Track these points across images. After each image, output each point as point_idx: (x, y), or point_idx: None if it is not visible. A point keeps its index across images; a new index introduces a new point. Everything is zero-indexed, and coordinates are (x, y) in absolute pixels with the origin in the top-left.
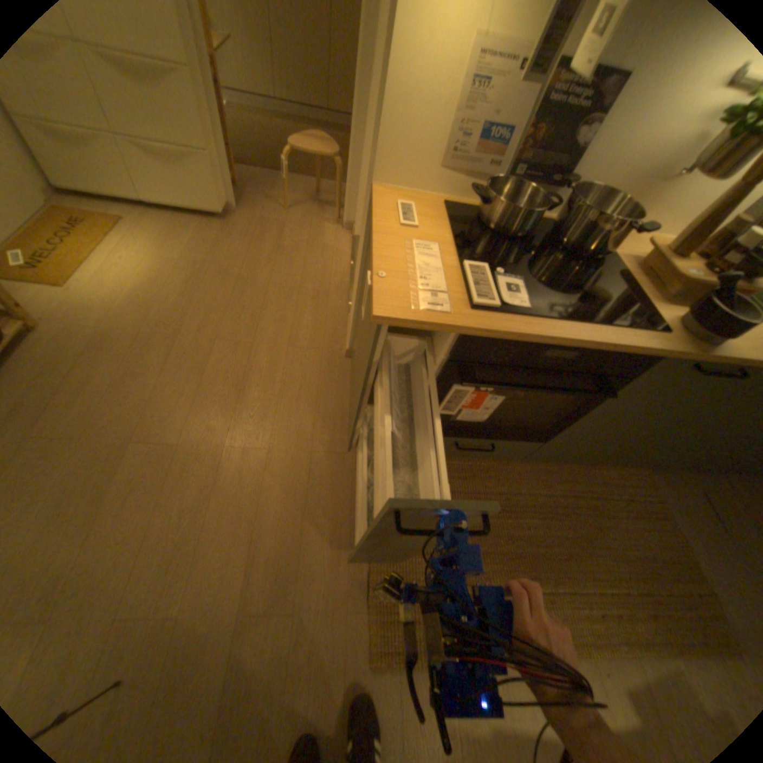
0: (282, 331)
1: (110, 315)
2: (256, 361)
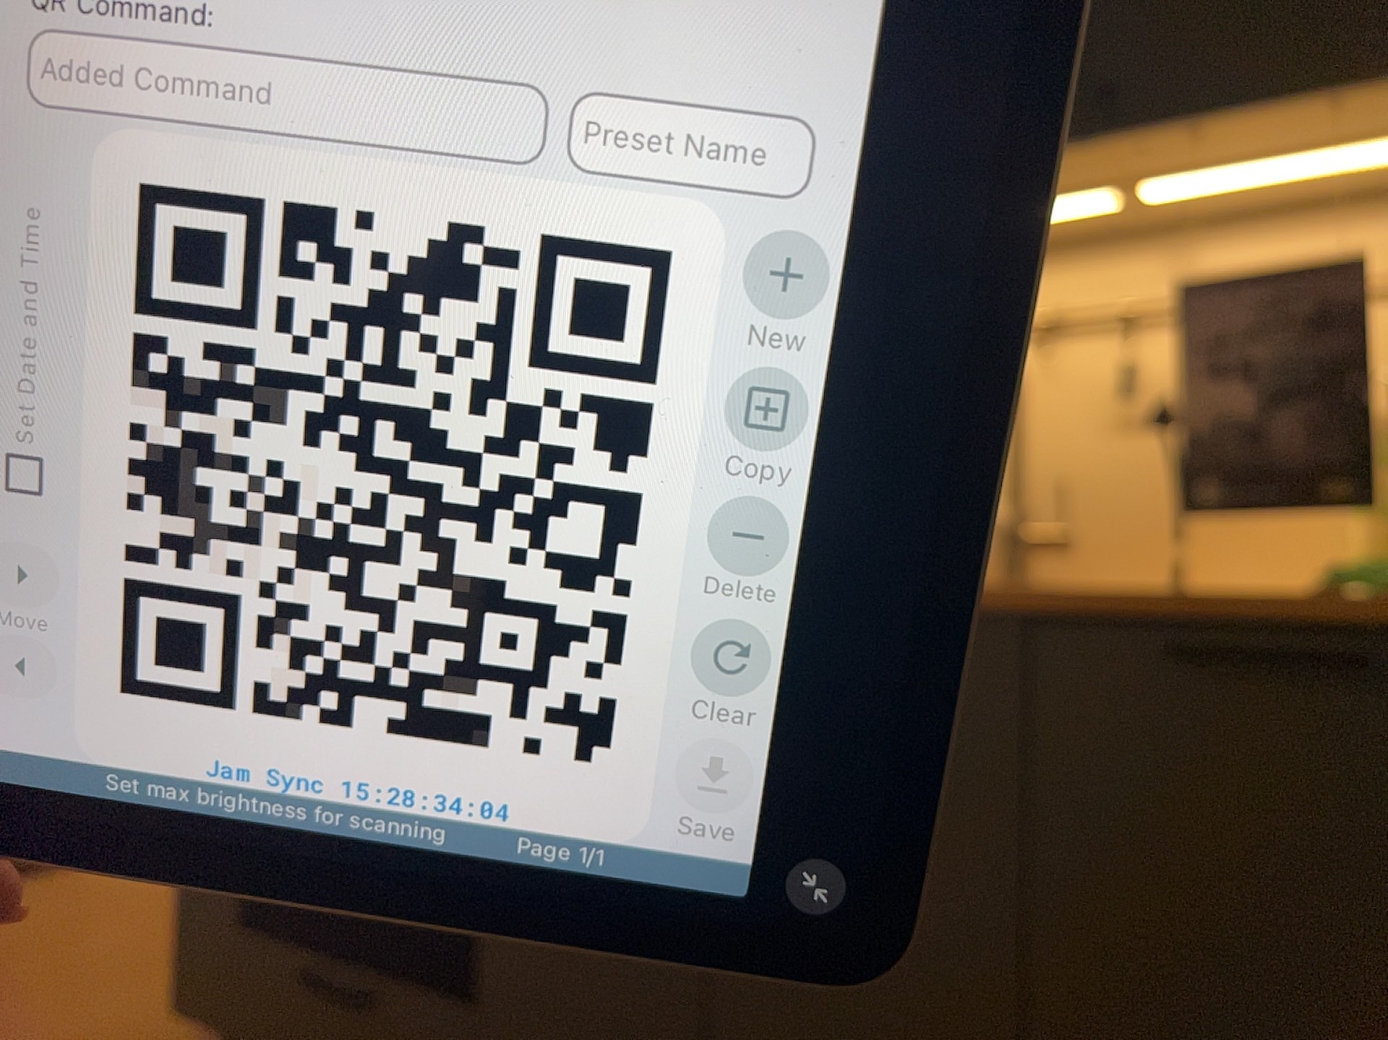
0: None
1: None
2: None
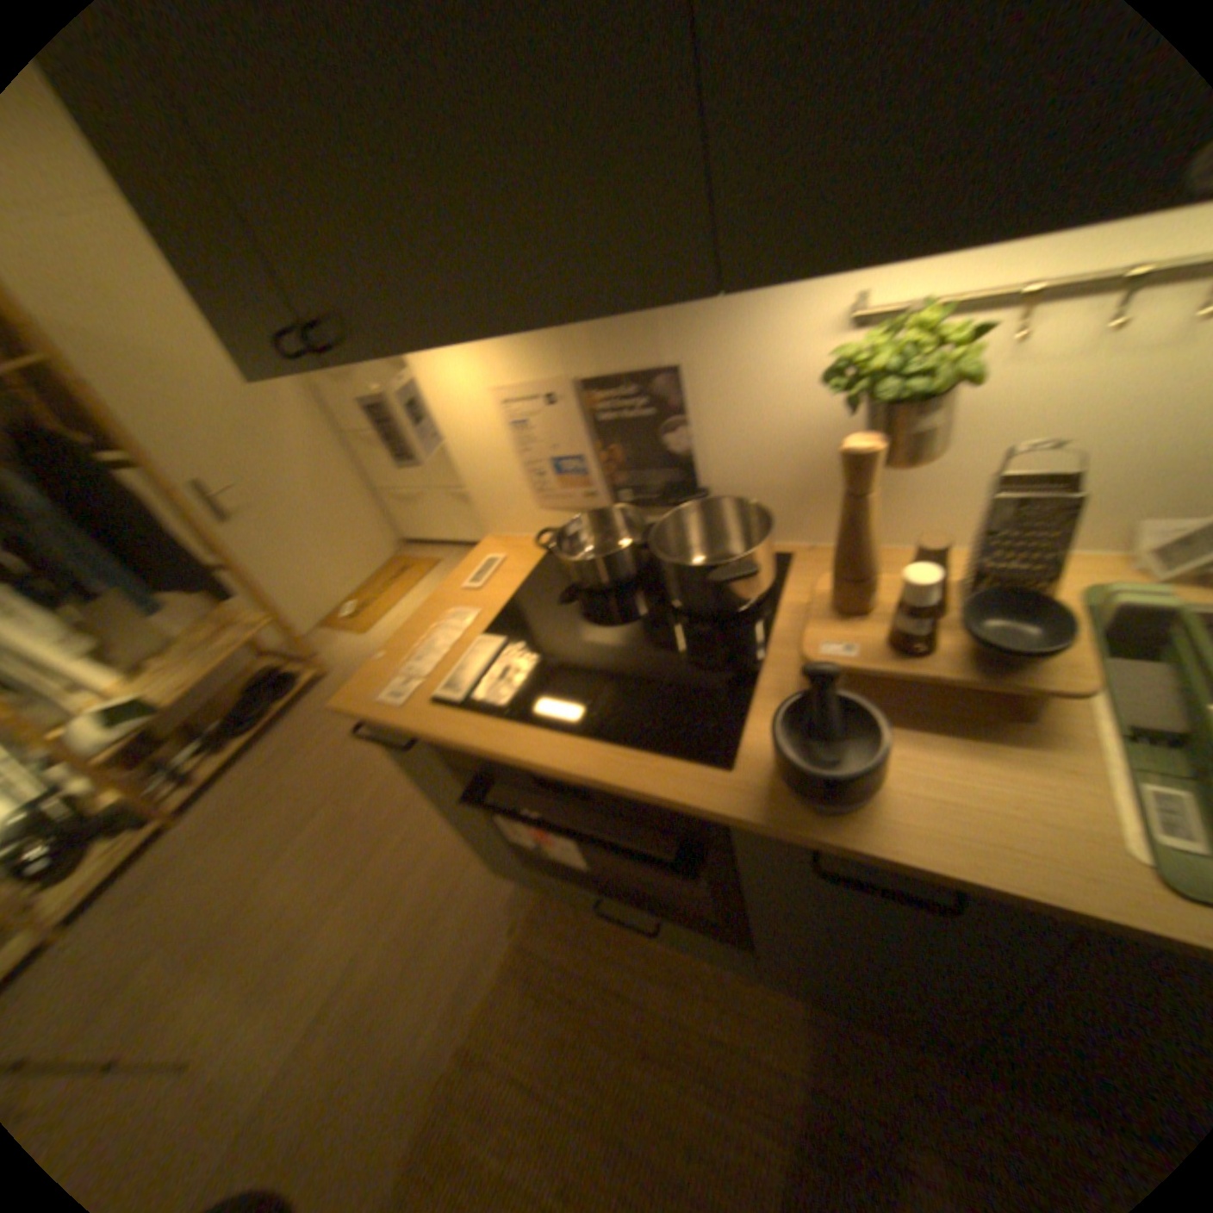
0: None
1: None
2: None
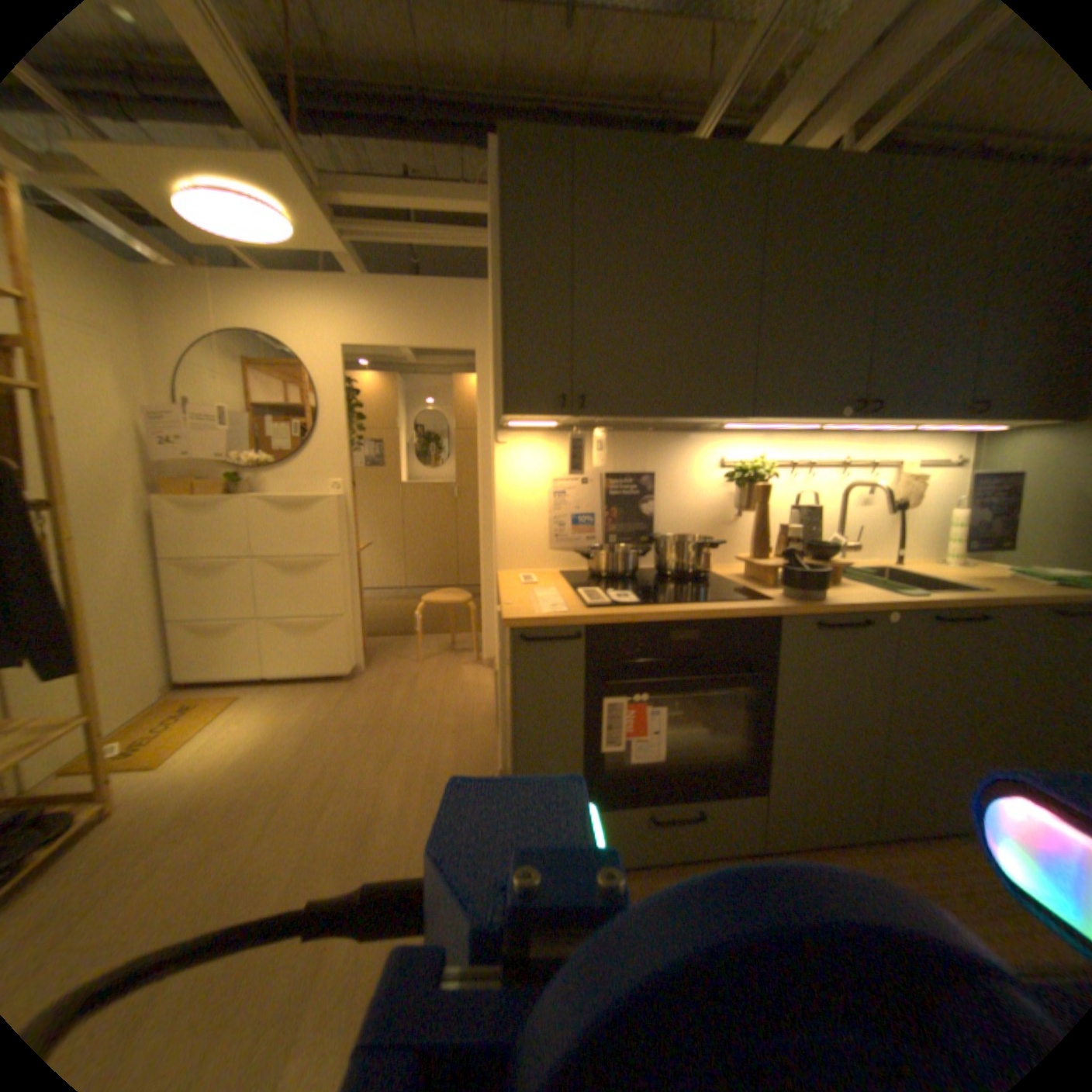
0: (418, 768)
1: (207, 786)
2: (385, 805)
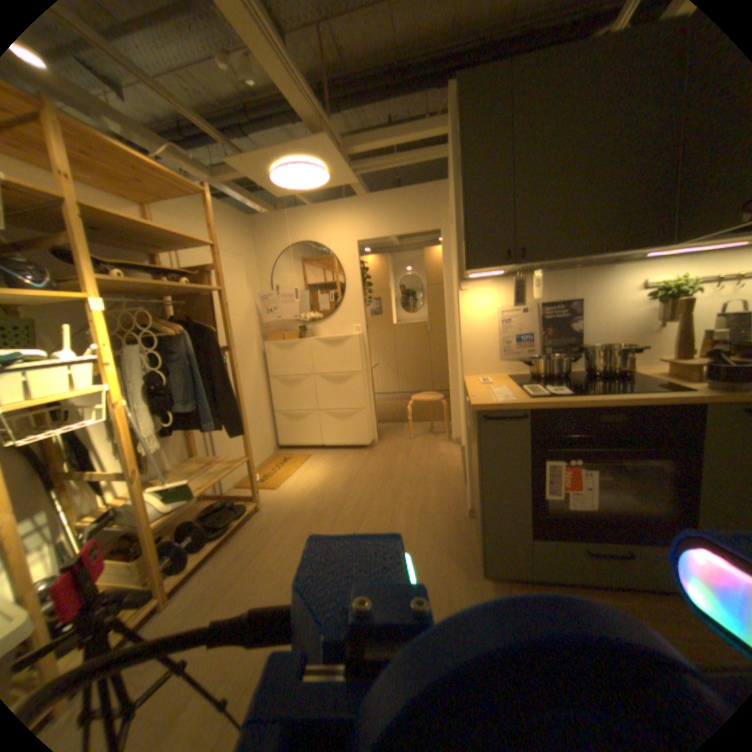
0: (414, 503)
1: (300, 501)
2: (396, 522)
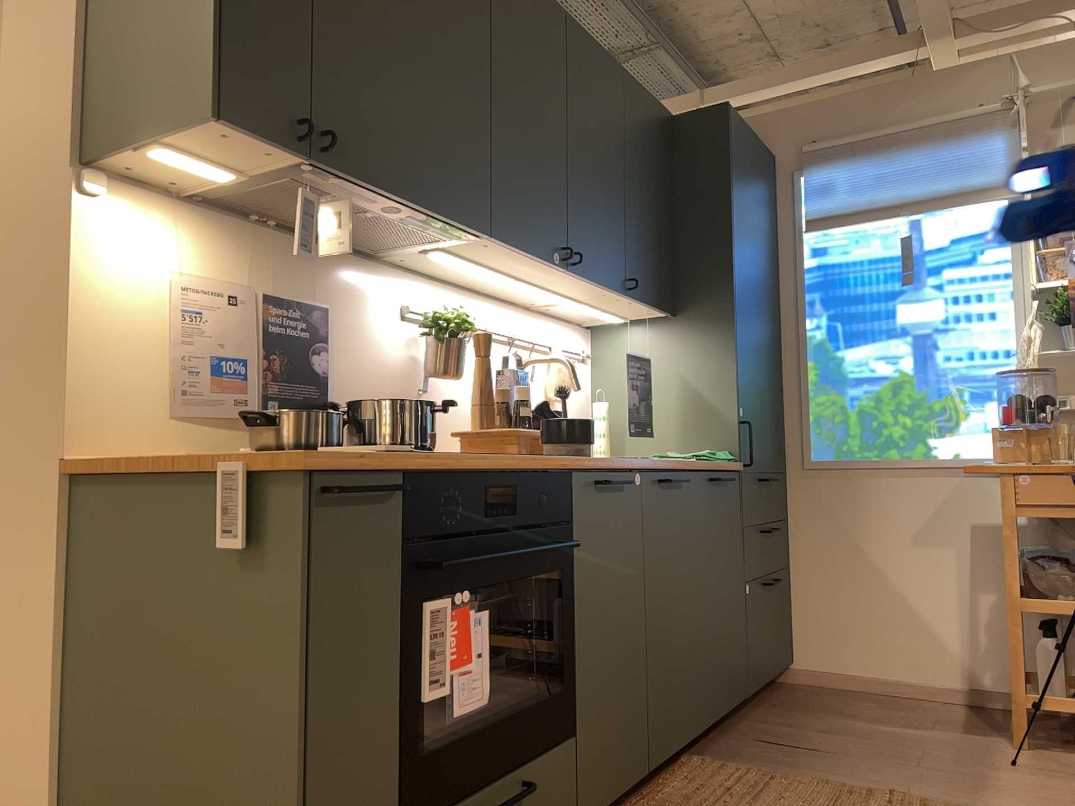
0: None
1: None
2: None
